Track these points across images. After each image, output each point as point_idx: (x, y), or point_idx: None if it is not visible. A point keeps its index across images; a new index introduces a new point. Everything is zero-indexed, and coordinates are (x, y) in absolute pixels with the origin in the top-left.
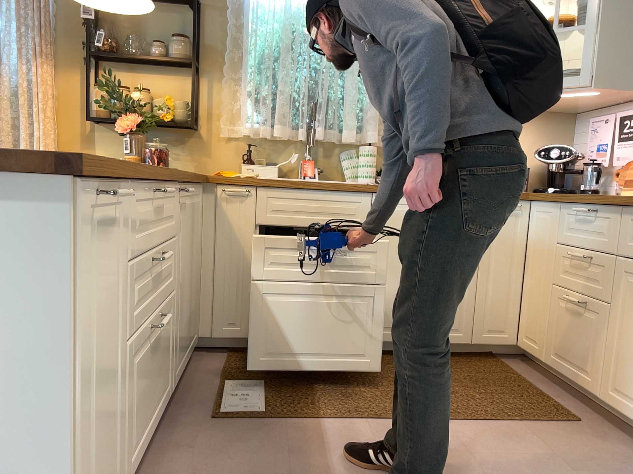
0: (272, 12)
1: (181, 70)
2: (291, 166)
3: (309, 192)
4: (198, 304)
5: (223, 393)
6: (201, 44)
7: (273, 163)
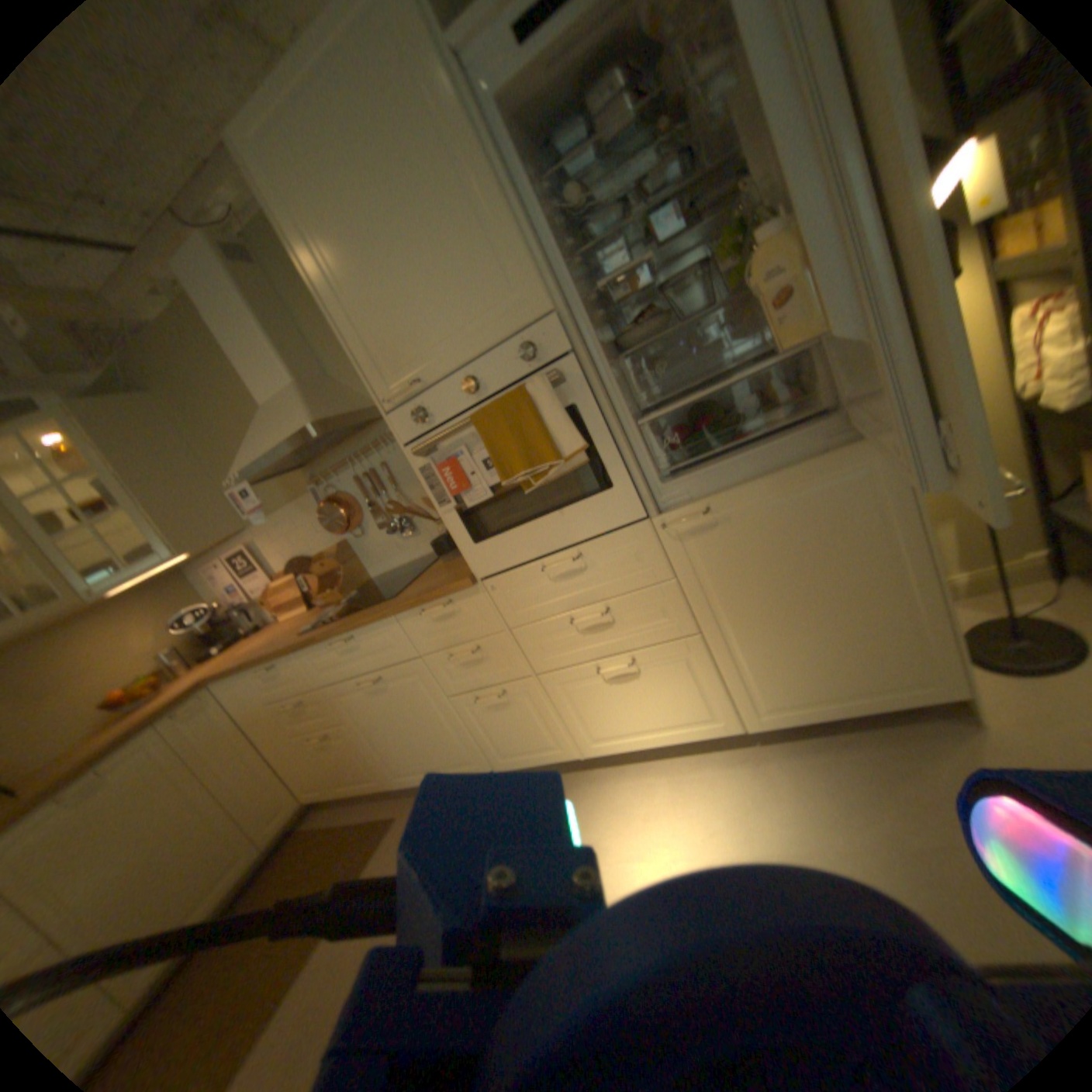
0: None
1: None
2: None
3: None
4: None
5: None
6: None
7: None
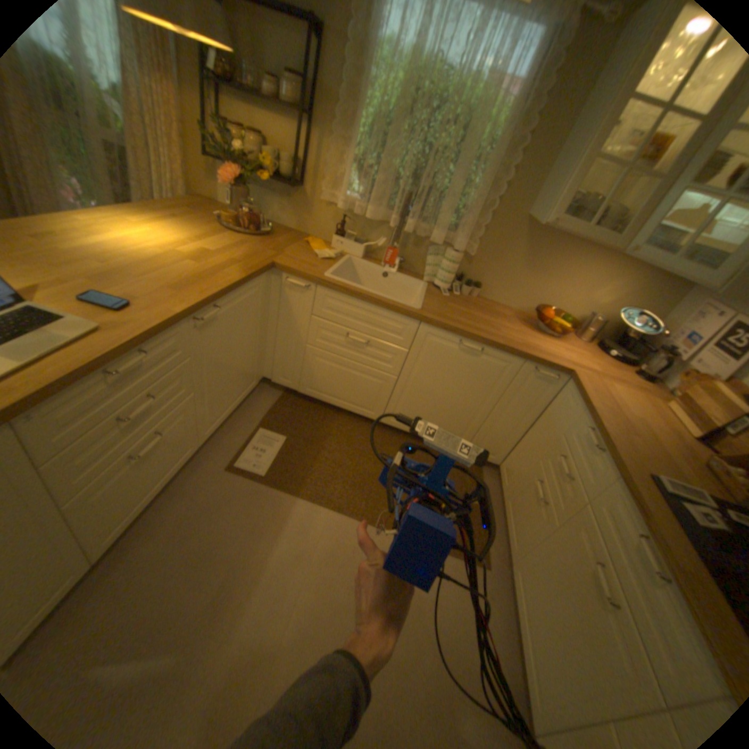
0: (397, 58)
1: (292, 113)
2: (379, 247)
3: (362, 304)
4: (261, 359)
5: (250, 443)
6: (315, 84)
7: (361, 242)
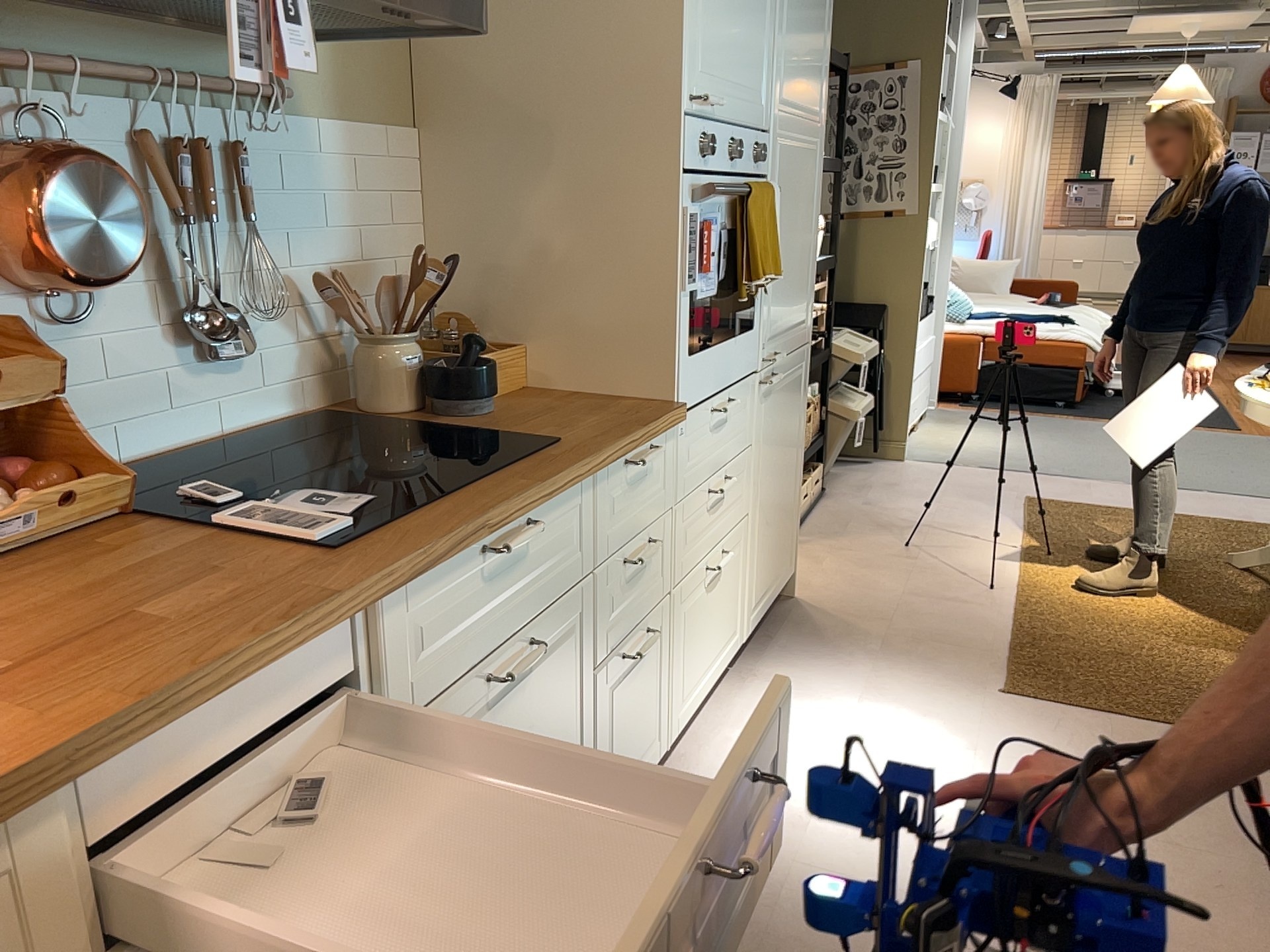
0: None
1: None
2: None
3: None
4: None
5: None
6: None
7: None
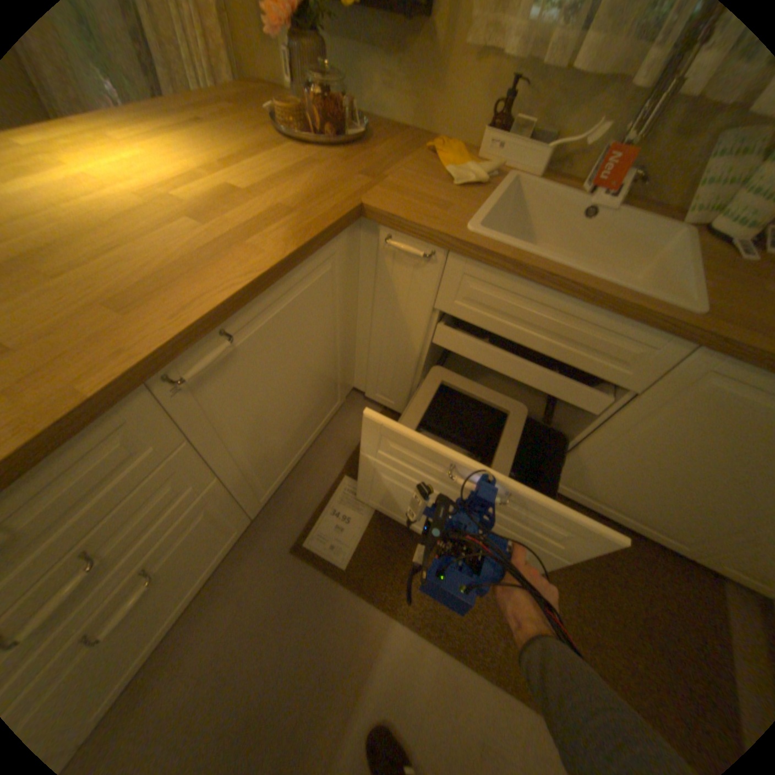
0: None
1: None
2: (587, 145)
3: (551, 296)
4: (351, 367)
5: (330, 503)
6: None
7: (549, 136)
